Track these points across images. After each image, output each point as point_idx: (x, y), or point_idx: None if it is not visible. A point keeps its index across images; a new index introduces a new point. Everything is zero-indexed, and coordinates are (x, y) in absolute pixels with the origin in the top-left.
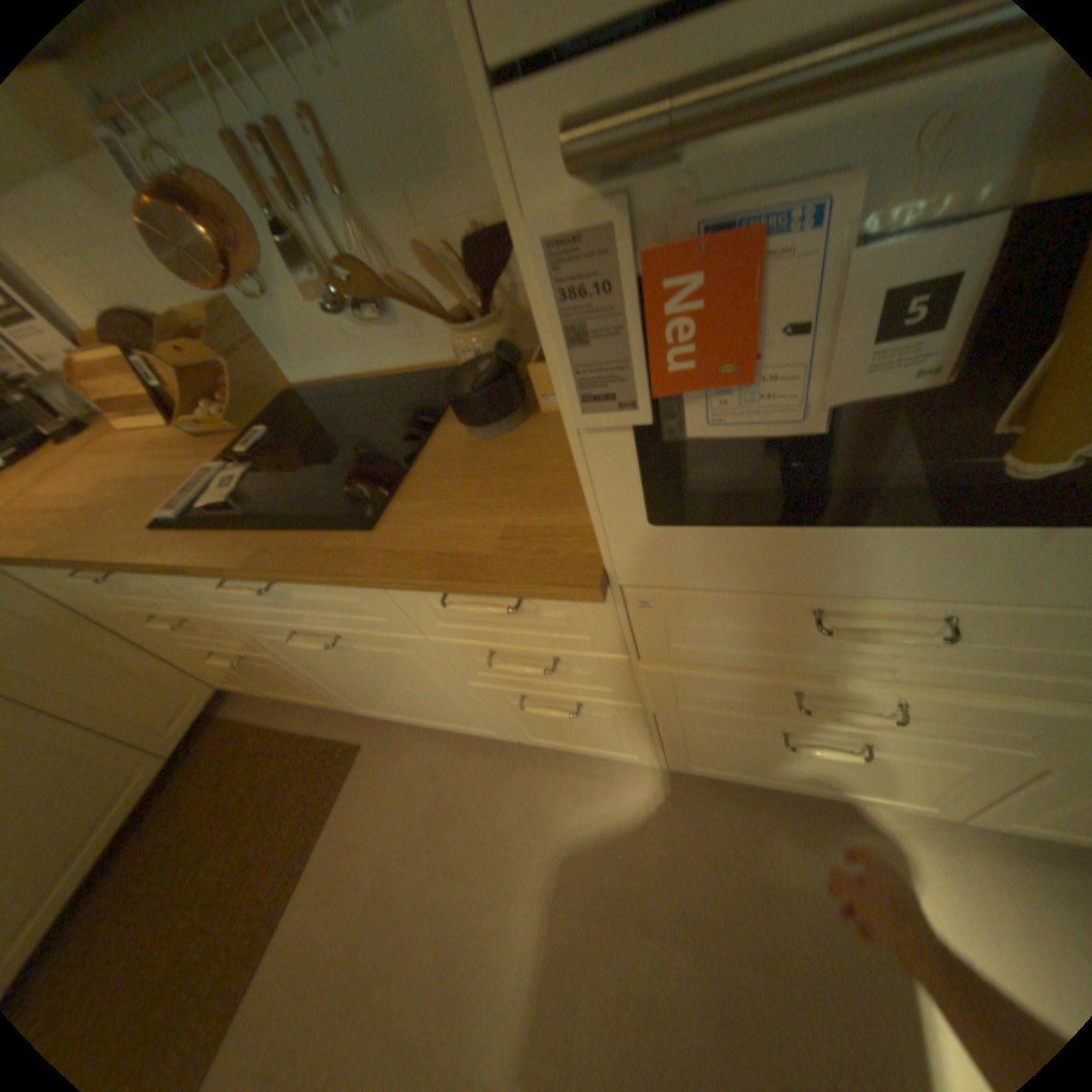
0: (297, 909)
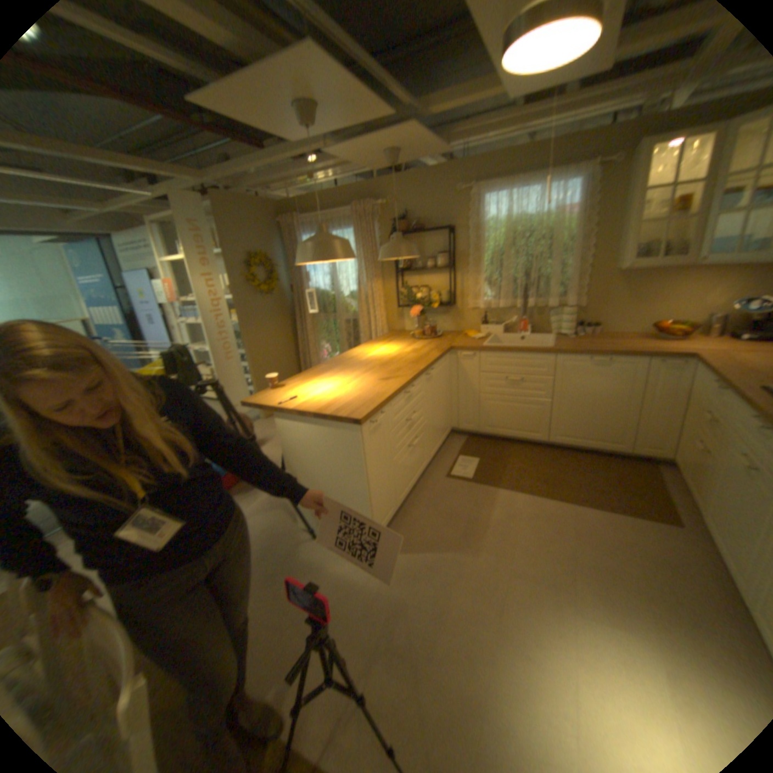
0: (600, 514)
